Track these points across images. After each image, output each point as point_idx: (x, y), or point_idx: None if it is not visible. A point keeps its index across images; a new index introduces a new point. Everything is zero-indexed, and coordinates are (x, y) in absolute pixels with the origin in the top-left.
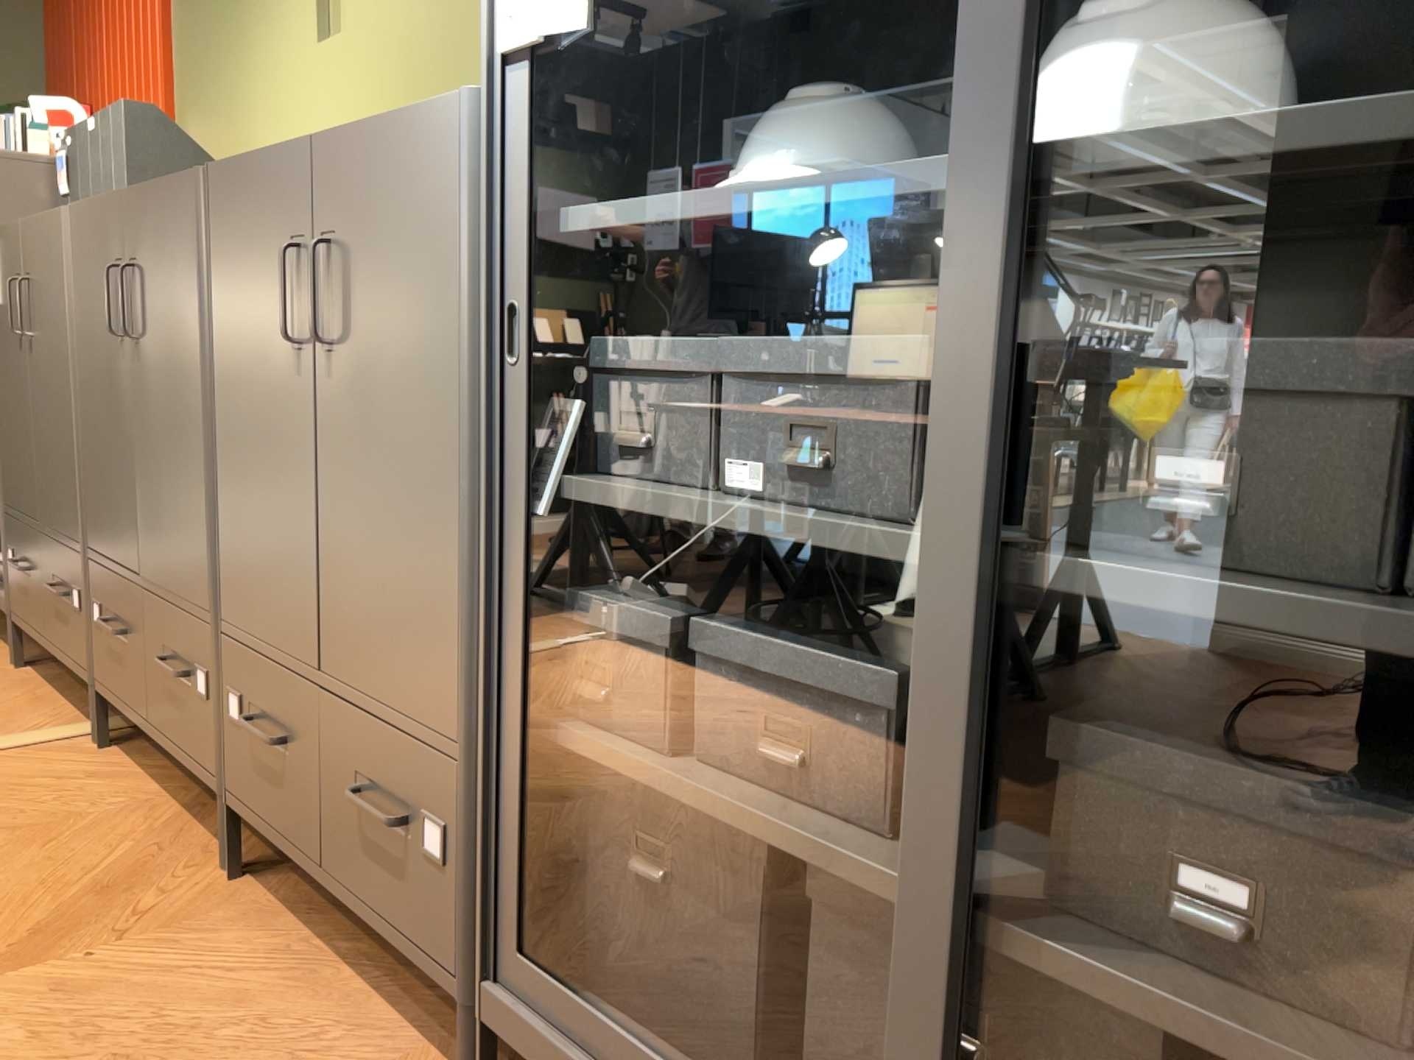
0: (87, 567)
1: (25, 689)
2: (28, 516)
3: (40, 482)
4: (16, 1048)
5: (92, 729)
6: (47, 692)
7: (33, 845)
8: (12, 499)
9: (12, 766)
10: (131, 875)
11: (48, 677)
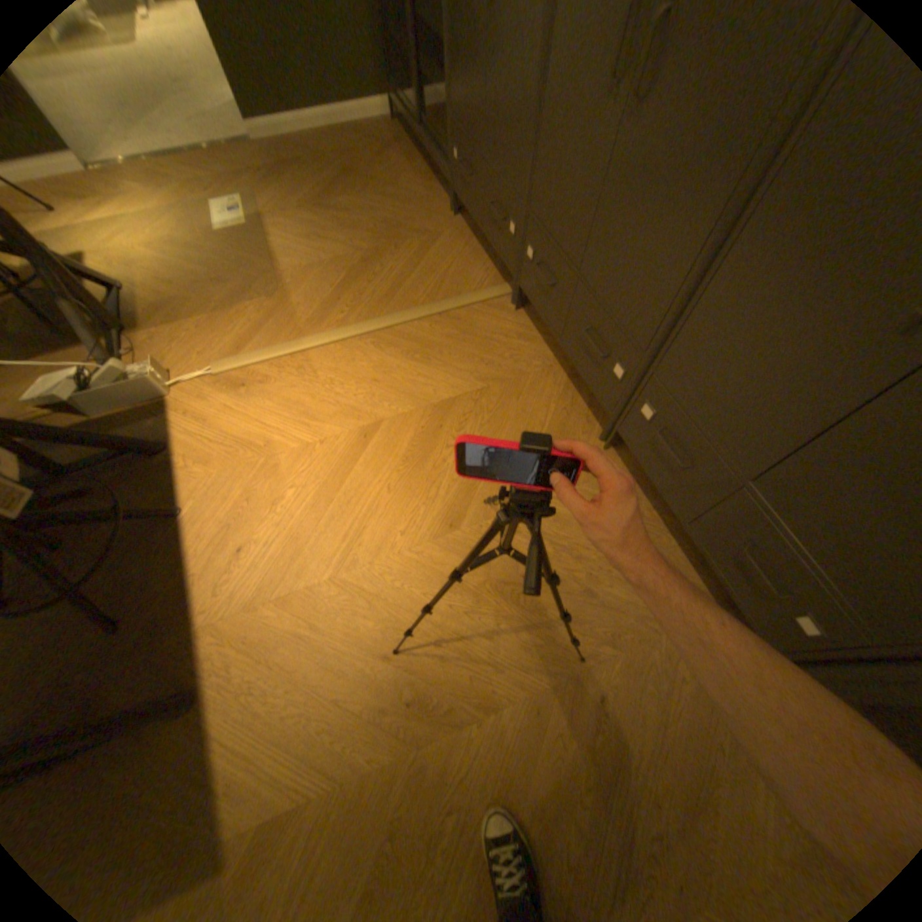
0: (526, 218)
1: (465, 240)
2: (474, 140)
3: (489, 127)
4: (553, 552)
5: (510, 292)
6: (476, 245)
7: (514, 395)
8: (452, 103)
9: (484, 319)
10: (562, 432)
11: (472, 228)
